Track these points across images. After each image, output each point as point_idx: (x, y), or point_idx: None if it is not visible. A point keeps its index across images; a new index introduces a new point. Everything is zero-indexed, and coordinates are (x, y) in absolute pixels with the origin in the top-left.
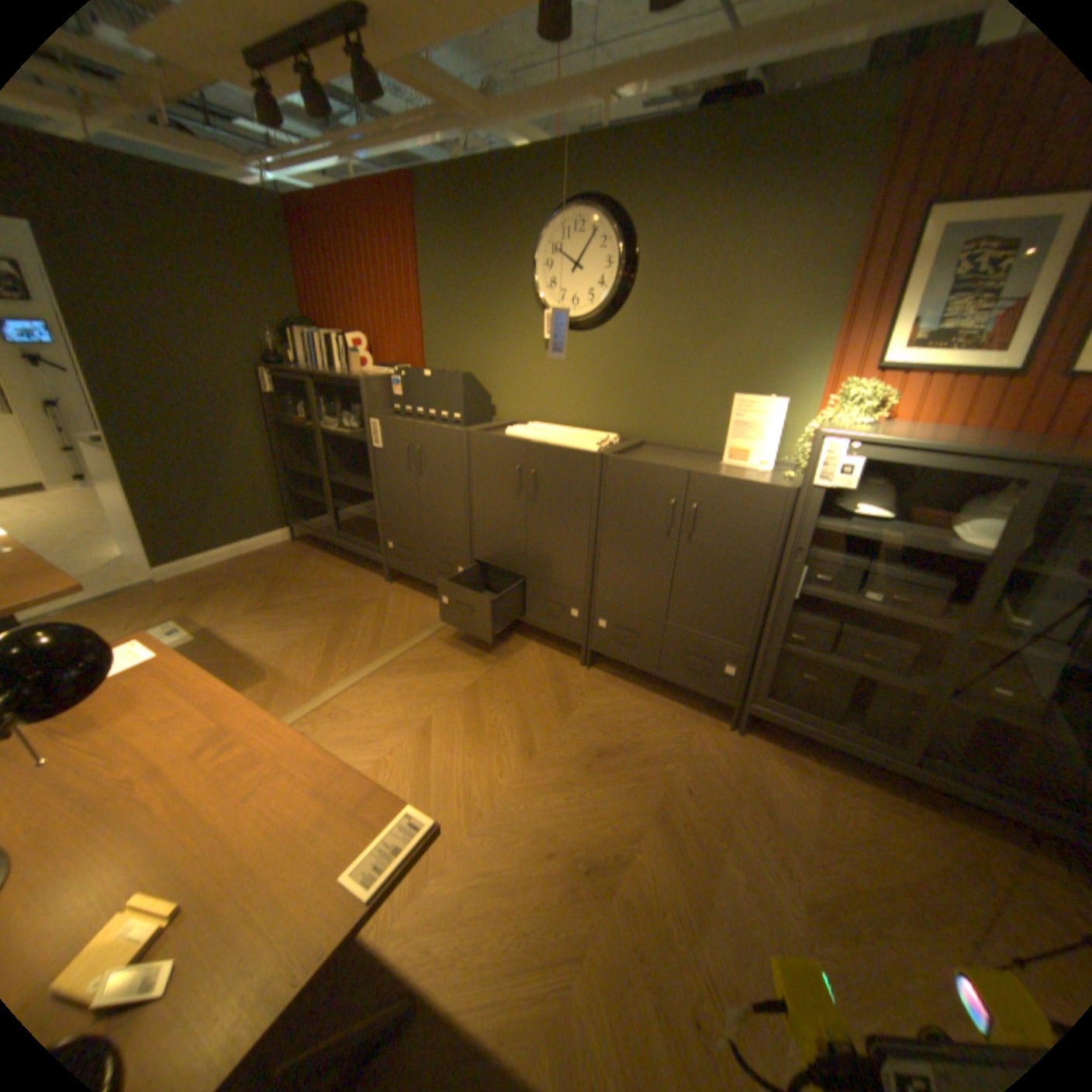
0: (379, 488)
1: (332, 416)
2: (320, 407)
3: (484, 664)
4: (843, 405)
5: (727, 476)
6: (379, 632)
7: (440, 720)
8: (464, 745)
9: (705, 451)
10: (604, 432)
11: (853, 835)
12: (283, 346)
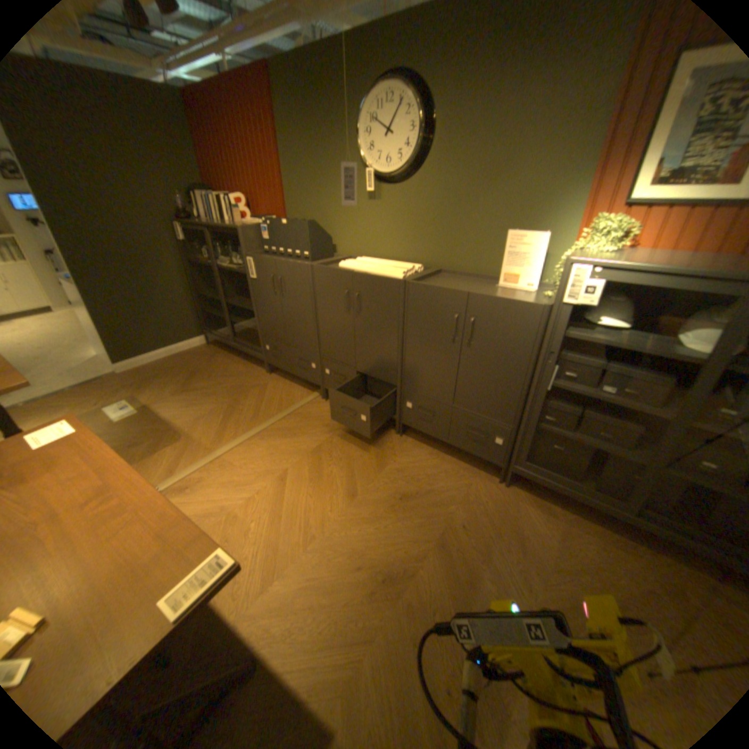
0: (257, 307)
1: (226, 256)
2: (218, 249)
3: (328, 431)
4: (593, 236)
5: (497, 296)
6: (259, 408)
7: (294, 471)
8: (308, 489)
9: (487, 276)
10: (413, 262)
11: (583, 562)
12: (190, 205)
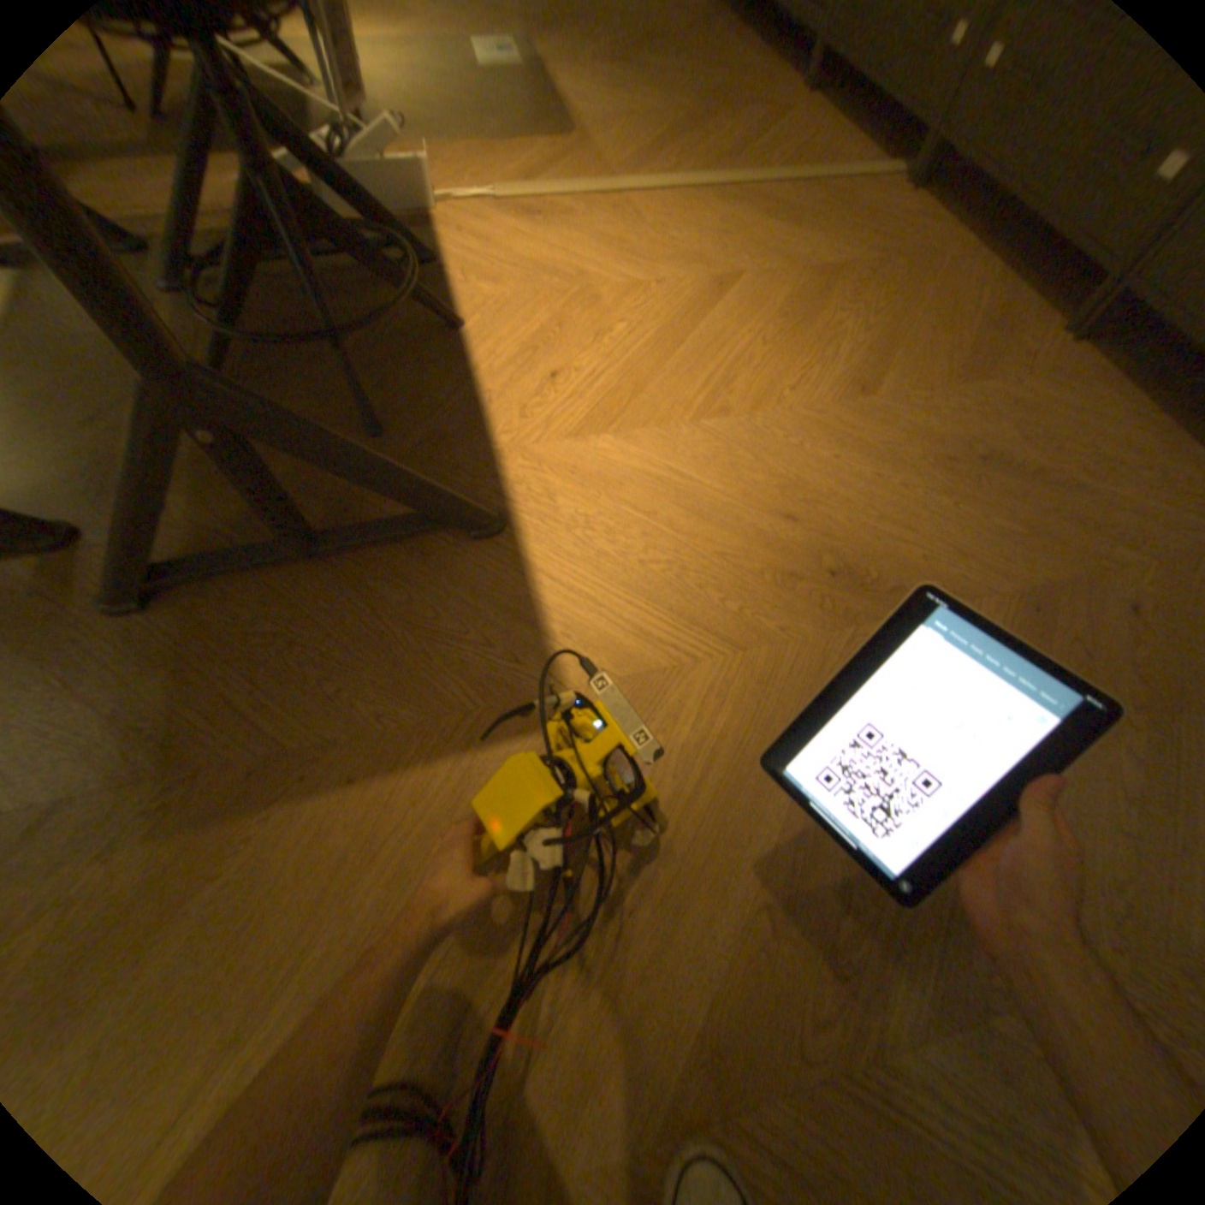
0: None
1: None
2: None
3: (881, 249)
4: None
5: None
6: (747, 145)
7: (756, 283)
8: (768, 328)
9: None
10: None
11: None
12: None
